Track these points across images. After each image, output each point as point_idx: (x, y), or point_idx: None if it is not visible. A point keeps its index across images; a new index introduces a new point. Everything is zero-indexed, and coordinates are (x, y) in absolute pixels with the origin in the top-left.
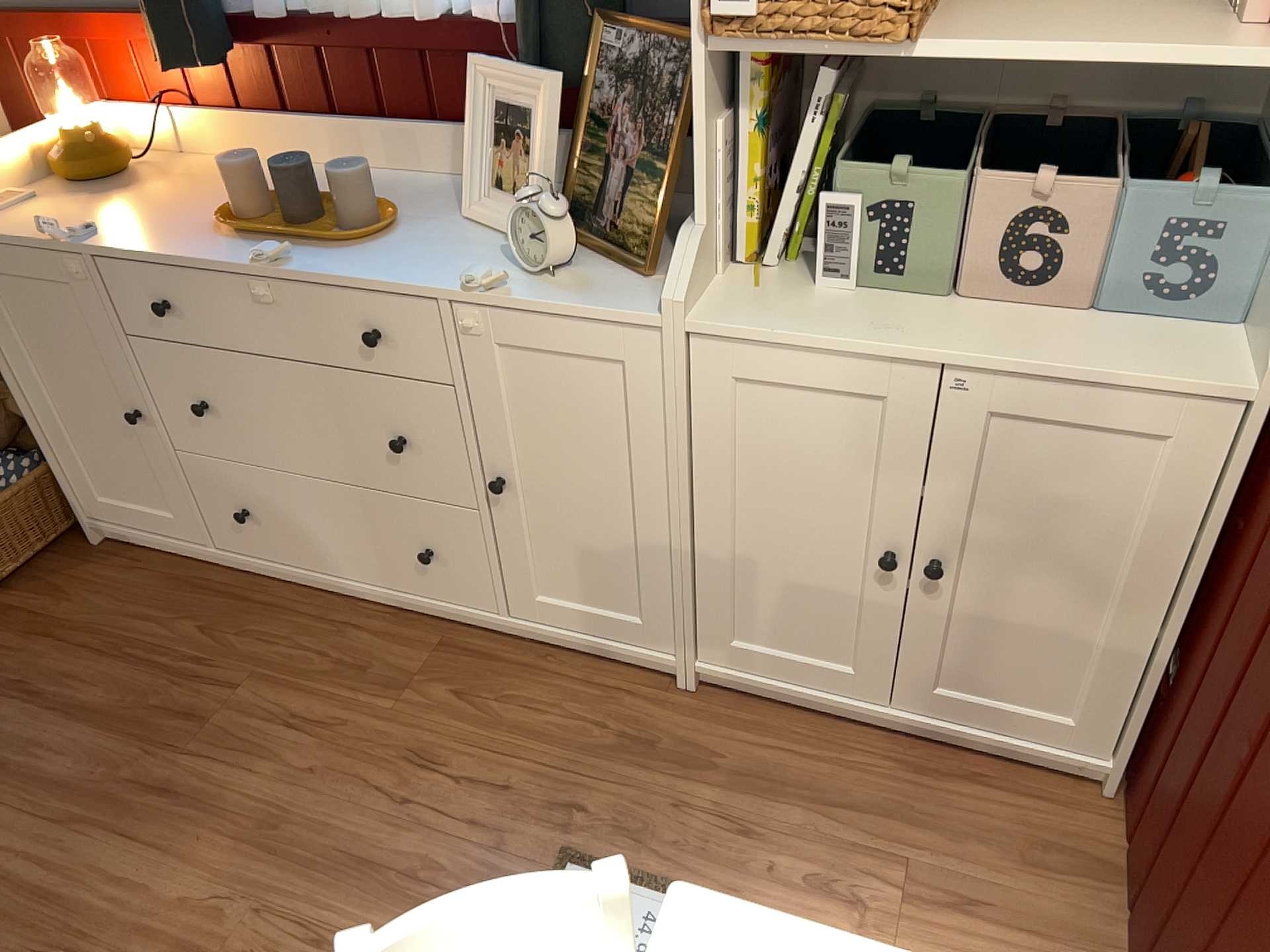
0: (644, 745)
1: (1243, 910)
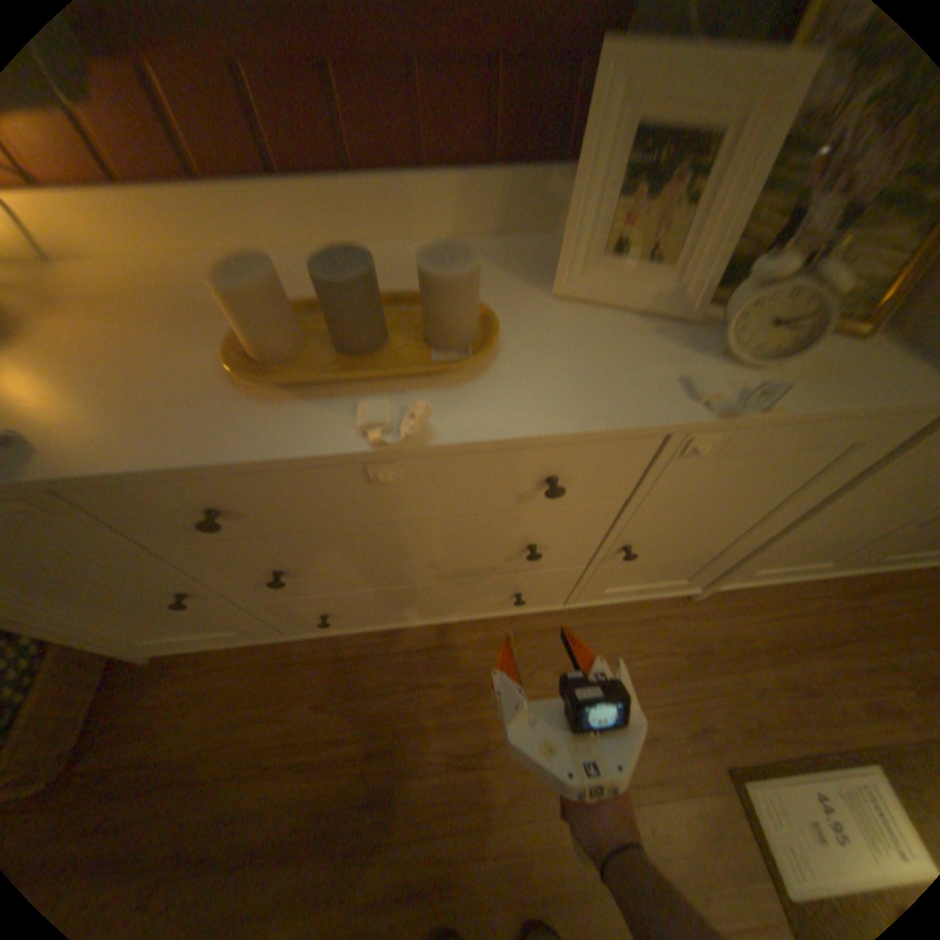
0: (709, 661)
1: None
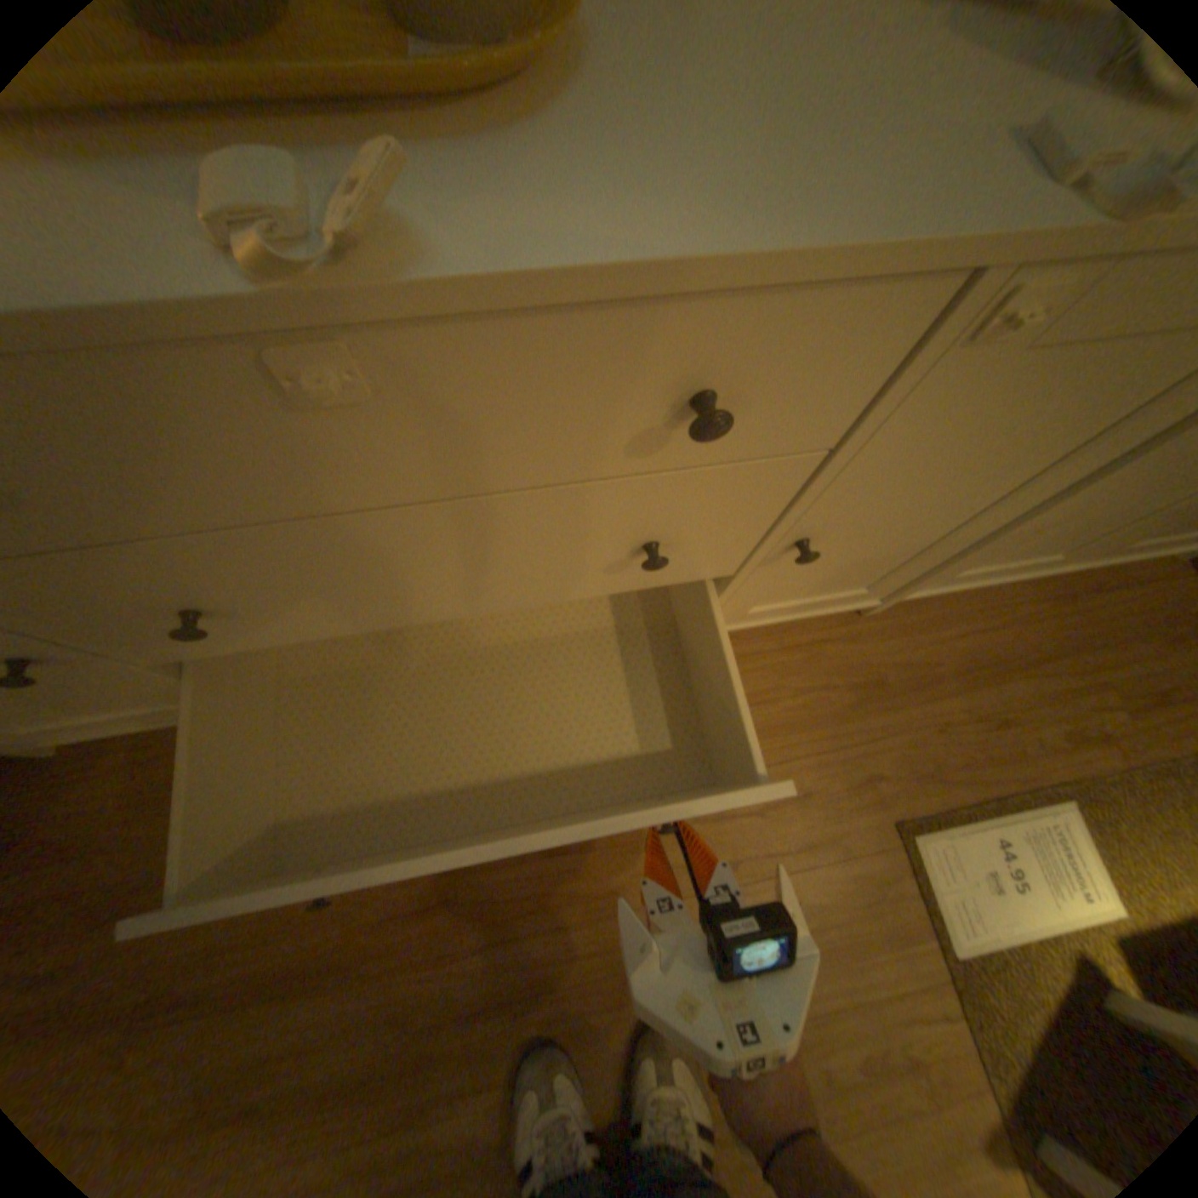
0: (880, 693)
1: None
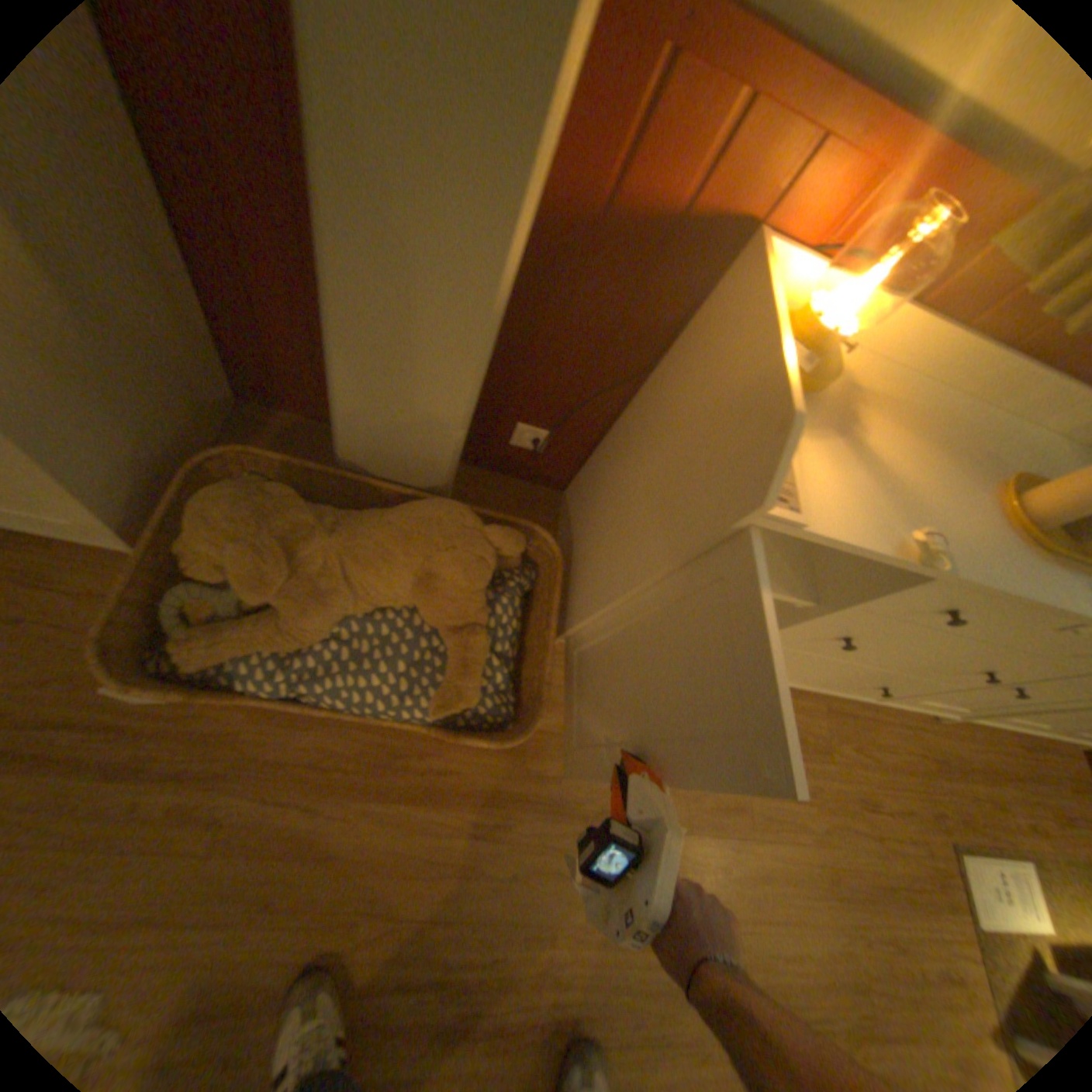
0: (946, 769)
1: None
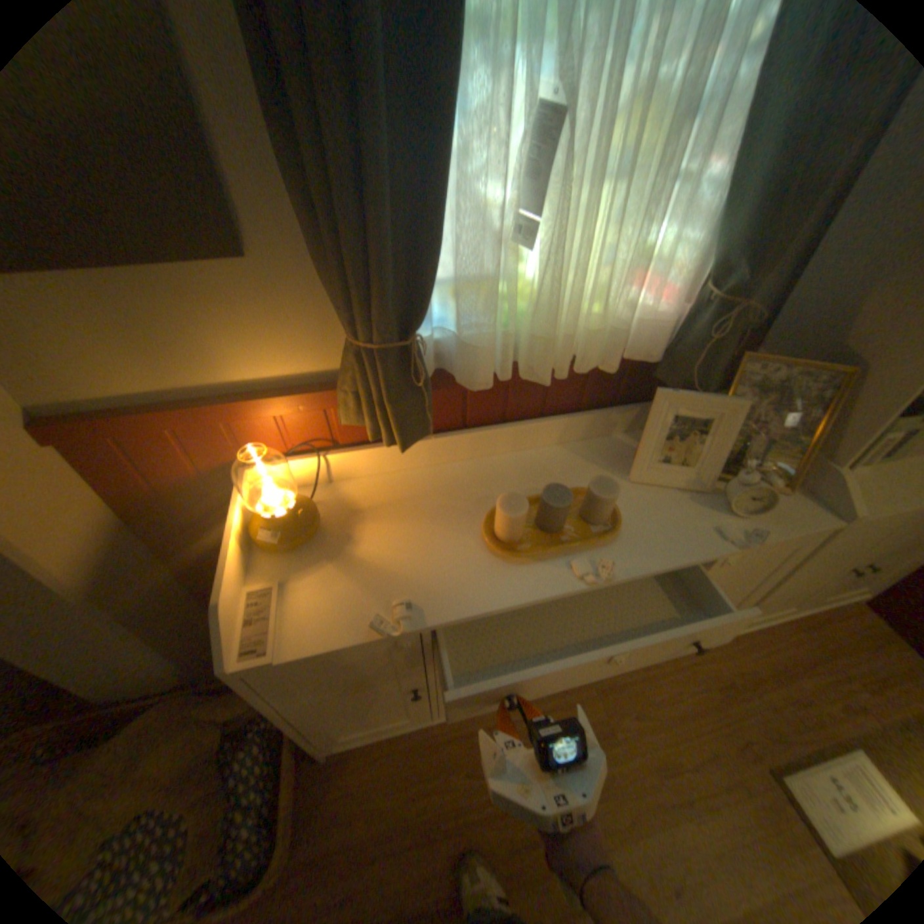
0: (734, 692)
1: None
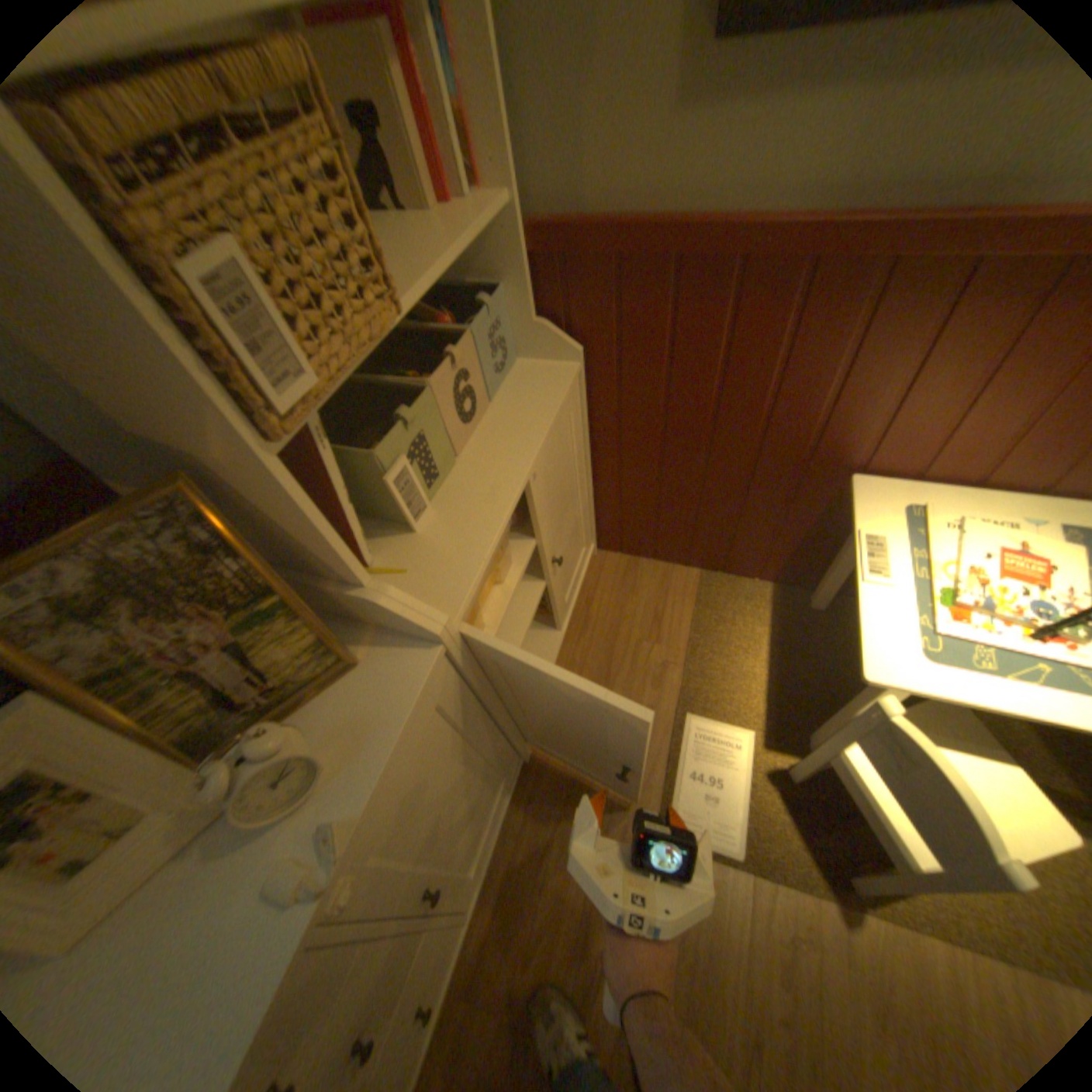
0: (575, 788)
1: (766, 479)
